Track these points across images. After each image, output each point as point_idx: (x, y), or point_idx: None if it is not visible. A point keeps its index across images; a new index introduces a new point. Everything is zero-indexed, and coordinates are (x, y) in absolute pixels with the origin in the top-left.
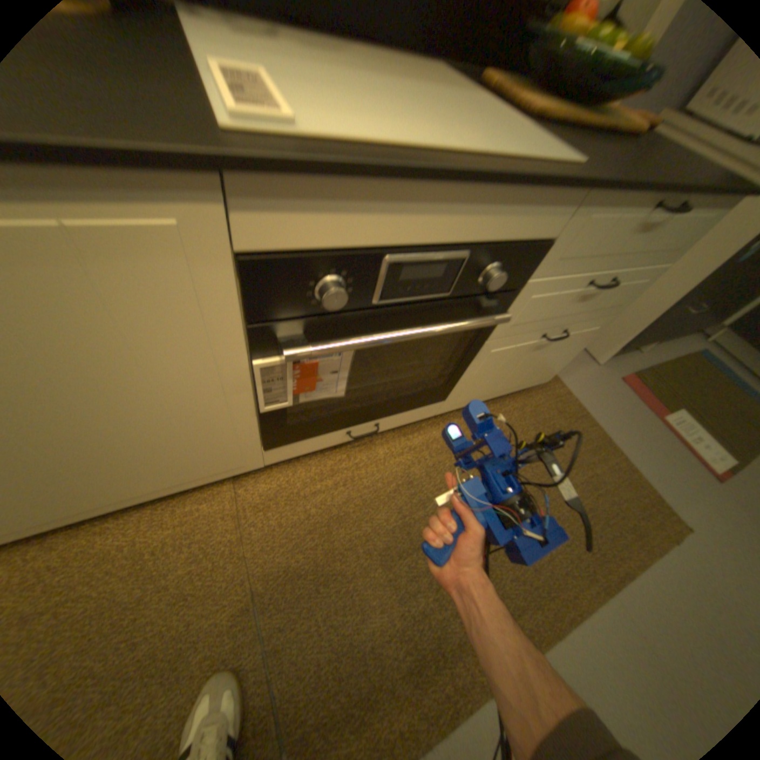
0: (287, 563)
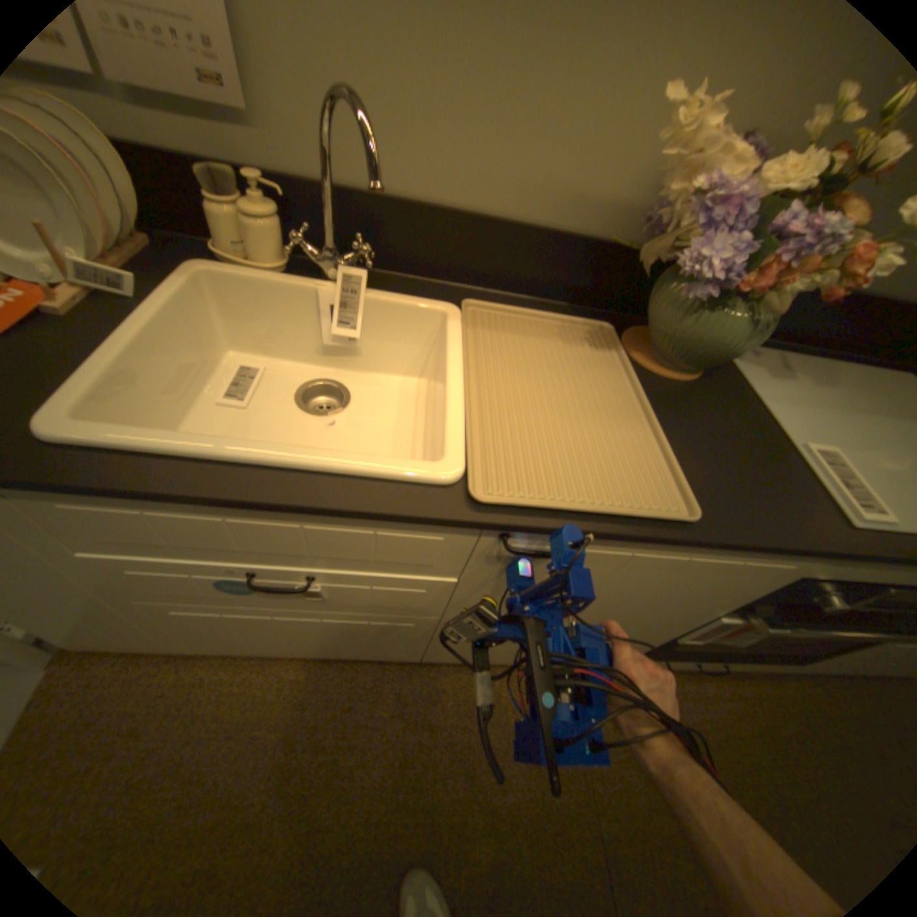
0: (624, 778)
